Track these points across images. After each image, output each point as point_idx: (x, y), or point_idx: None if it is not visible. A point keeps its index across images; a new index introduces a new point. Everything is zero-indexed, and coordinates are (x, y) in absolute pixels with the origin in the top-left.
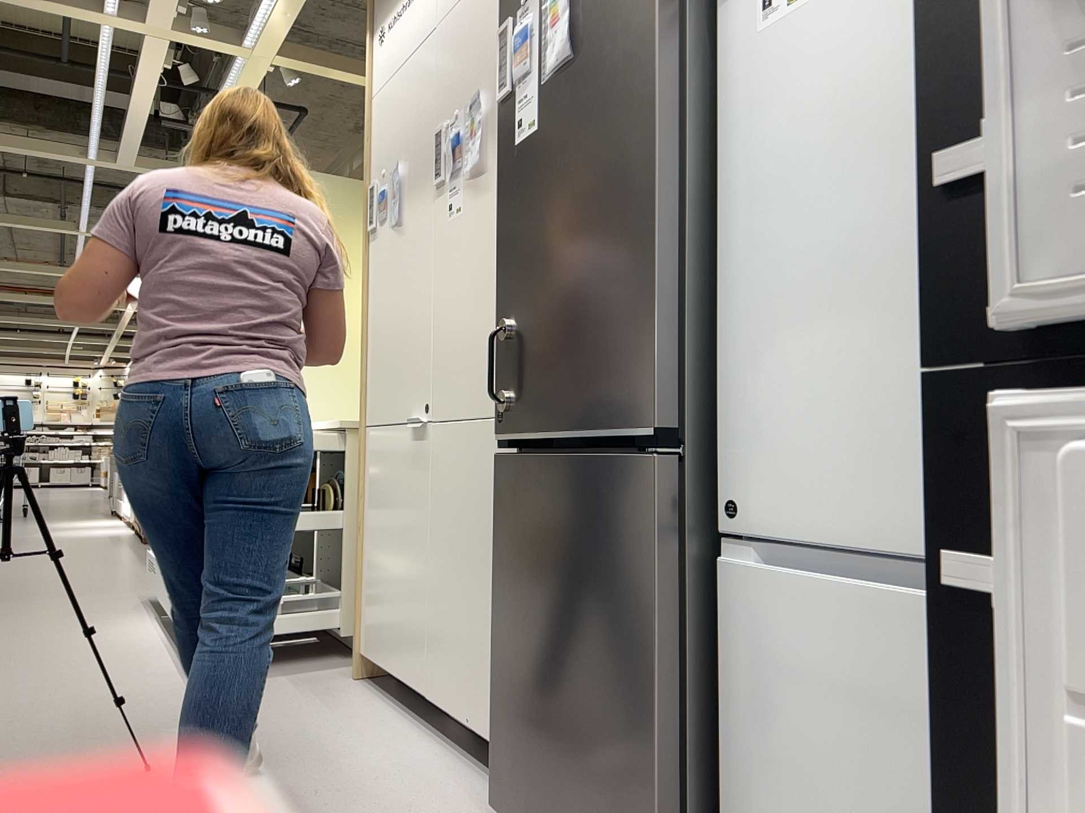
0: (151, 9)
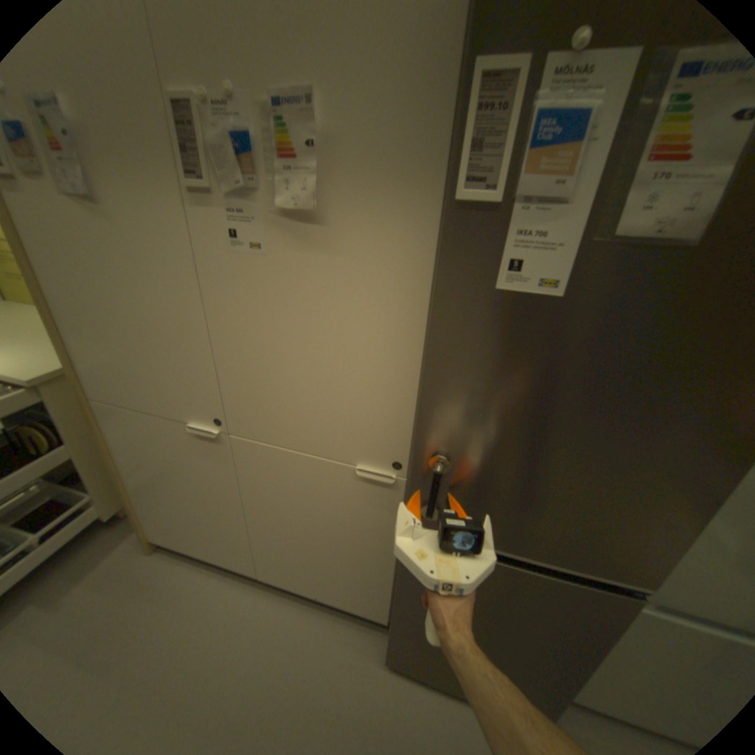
0: None
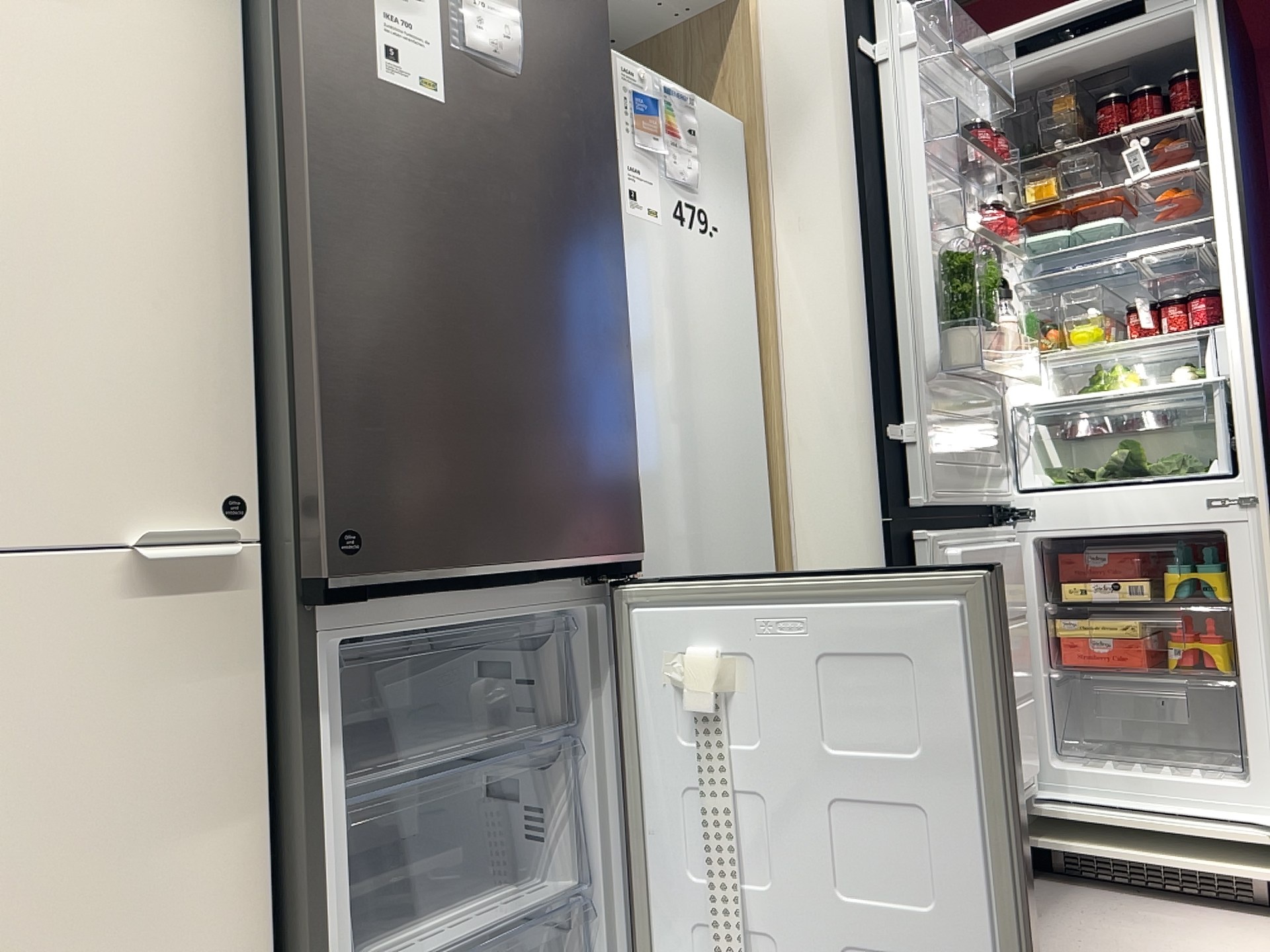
0: None
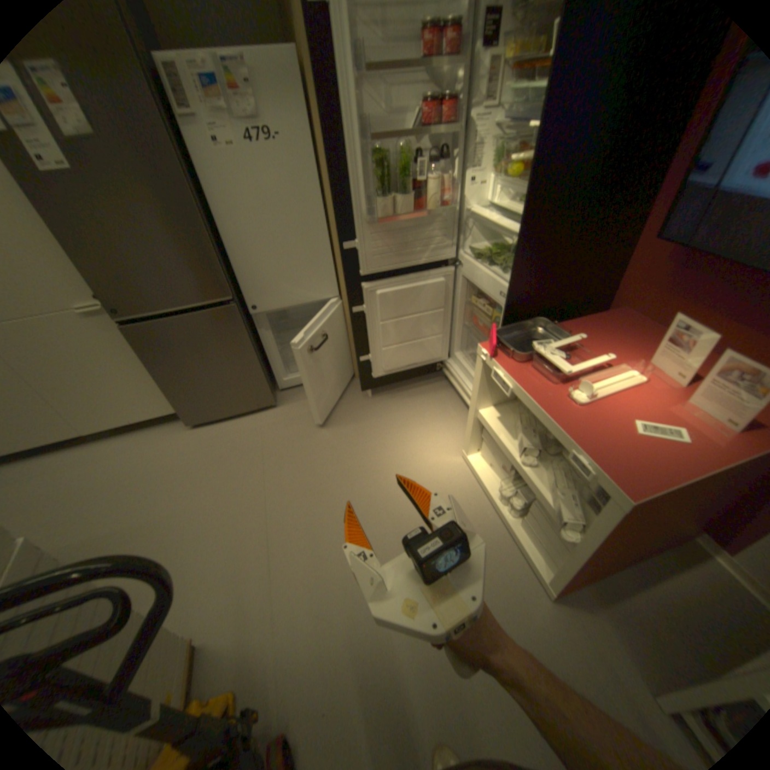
0: None
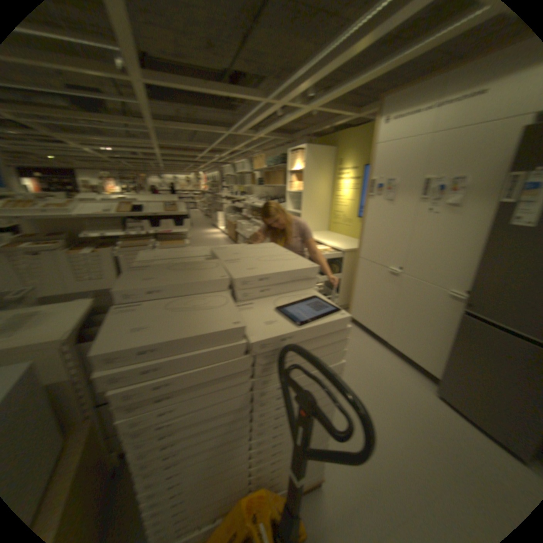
0: (283, 98)
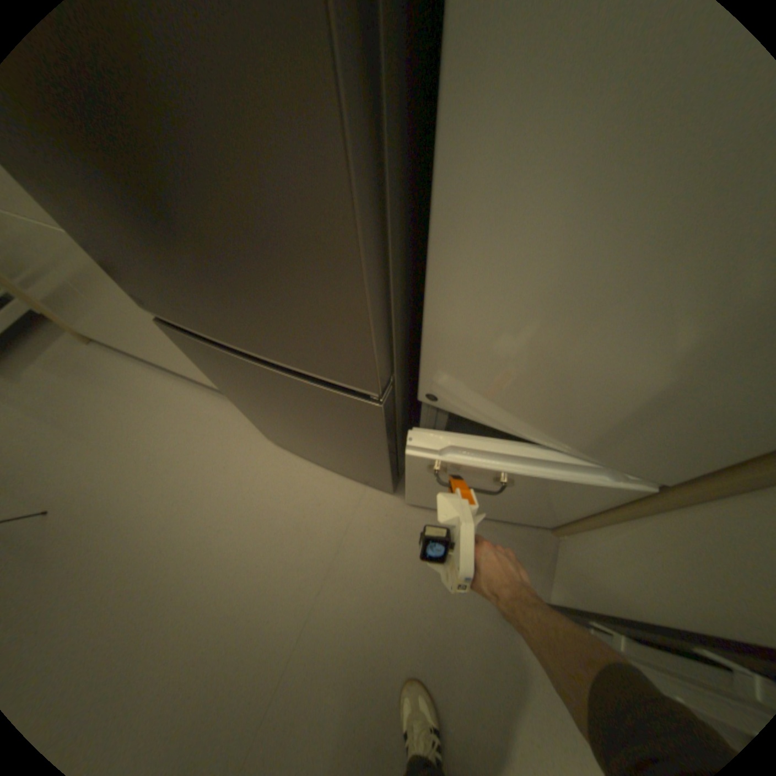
0: None
